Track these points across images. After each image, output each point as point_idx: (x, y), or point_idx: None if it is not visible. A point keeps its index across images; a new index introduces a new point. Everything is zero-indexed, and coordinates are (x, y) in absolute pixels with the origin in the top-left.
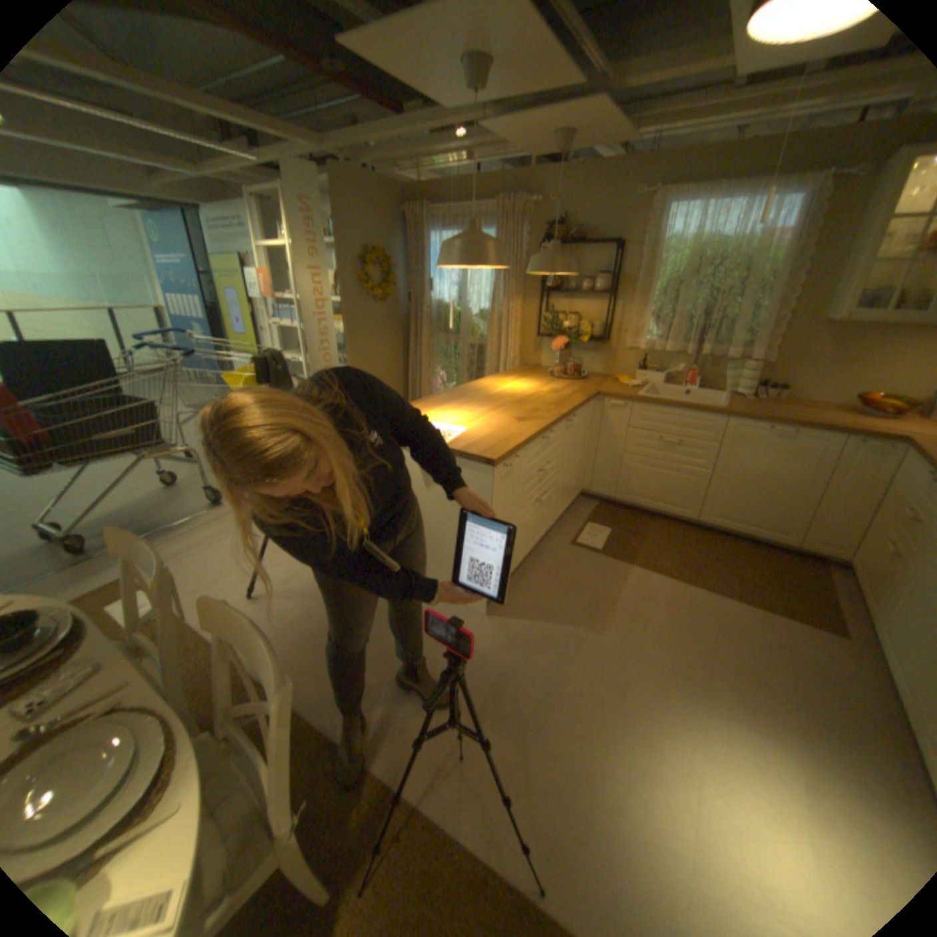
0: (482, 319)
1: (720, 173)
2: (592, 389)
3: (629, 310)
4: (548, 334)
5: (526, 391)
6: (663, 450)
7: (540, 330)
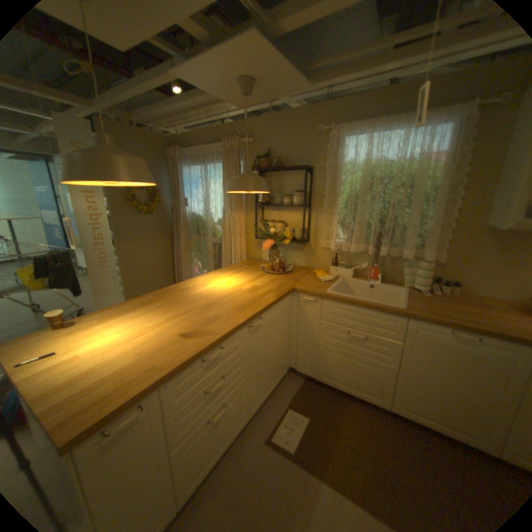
0: (221, 225)
1: (381, 112)
2: (289, 285)
3: (322, 219)
4: (264, 237)
5: (230, 288)
6: (353, 343)
7: (258, 234)
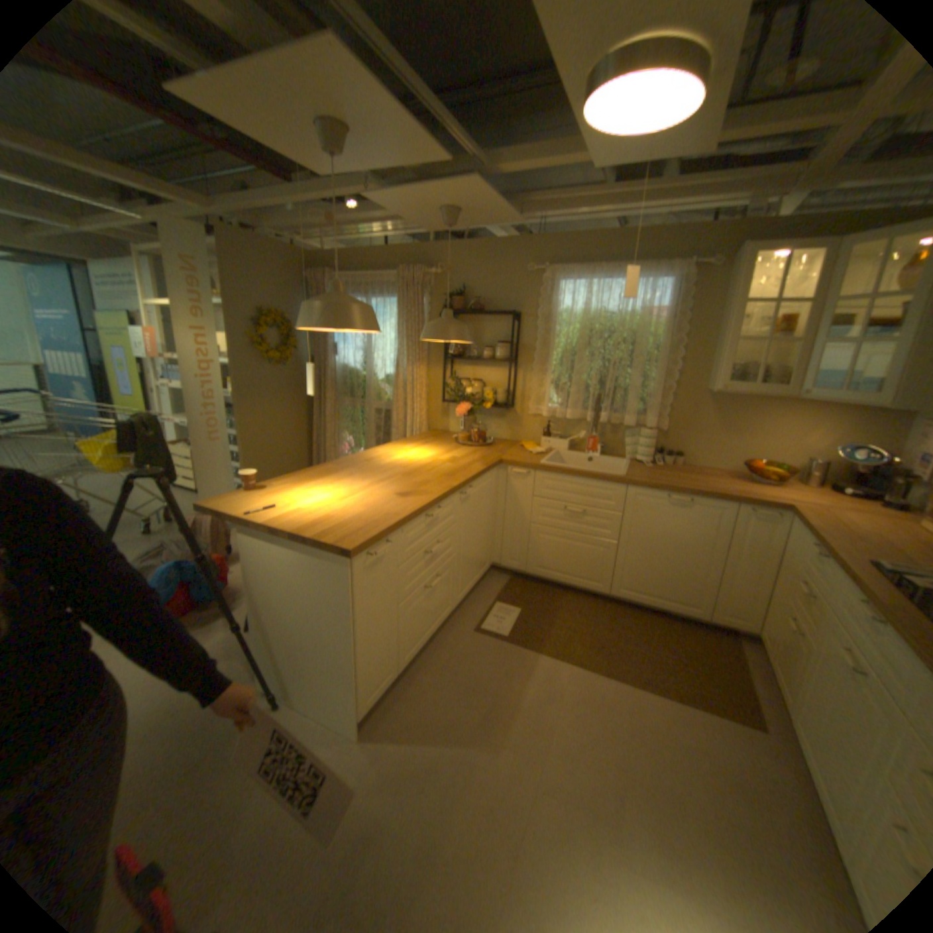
0: (389, 384)
1: (601, 256)
2: (495, 457)
3: (531, 378)
4: (454, 400)
5: (424, 459)
6: (569, 520)
7: (446, 396)
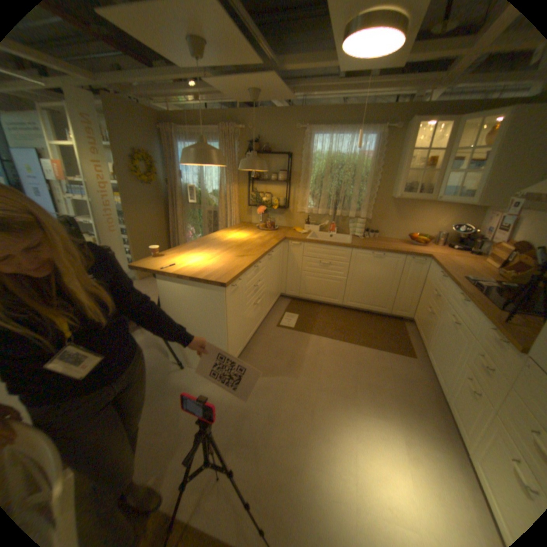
0: (215, 196)
1: (337, 121)
2: (282, 236)
3: (298, 192)
4: (255, 205)
5: (244, 238)
6: (322, 268)
7: (250, 202)
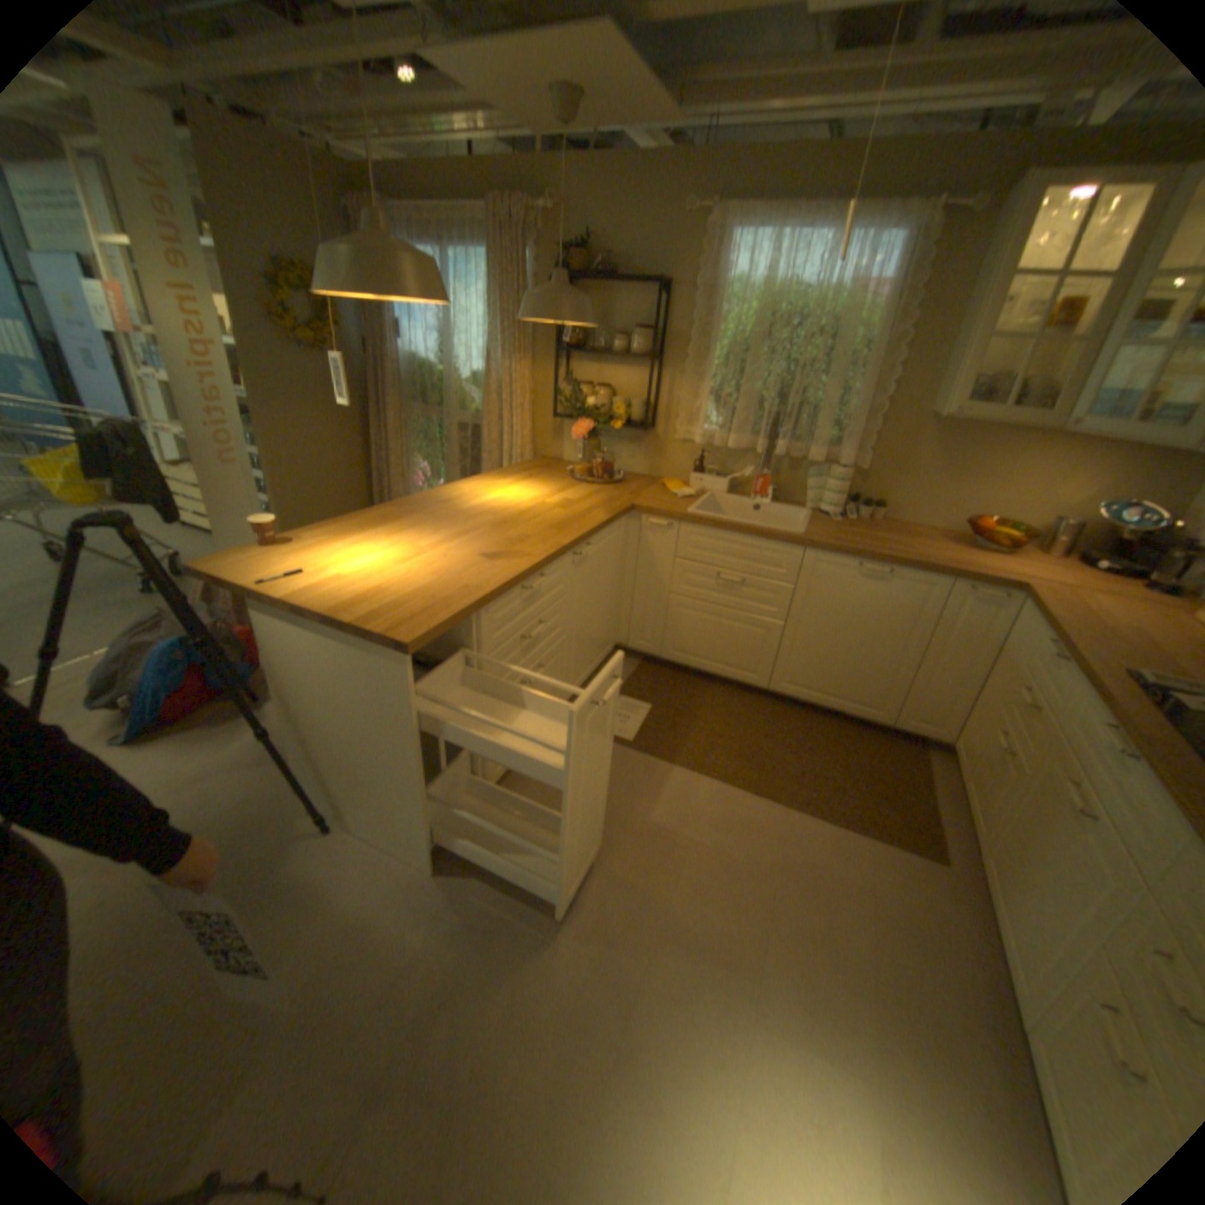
0: (476, 387)
1: (799, 190)
2: (624, 501)
3: (681, 386)
4: (569, 415)
5: (524, 503)
6: (721, 592)
7: (557, 408)
